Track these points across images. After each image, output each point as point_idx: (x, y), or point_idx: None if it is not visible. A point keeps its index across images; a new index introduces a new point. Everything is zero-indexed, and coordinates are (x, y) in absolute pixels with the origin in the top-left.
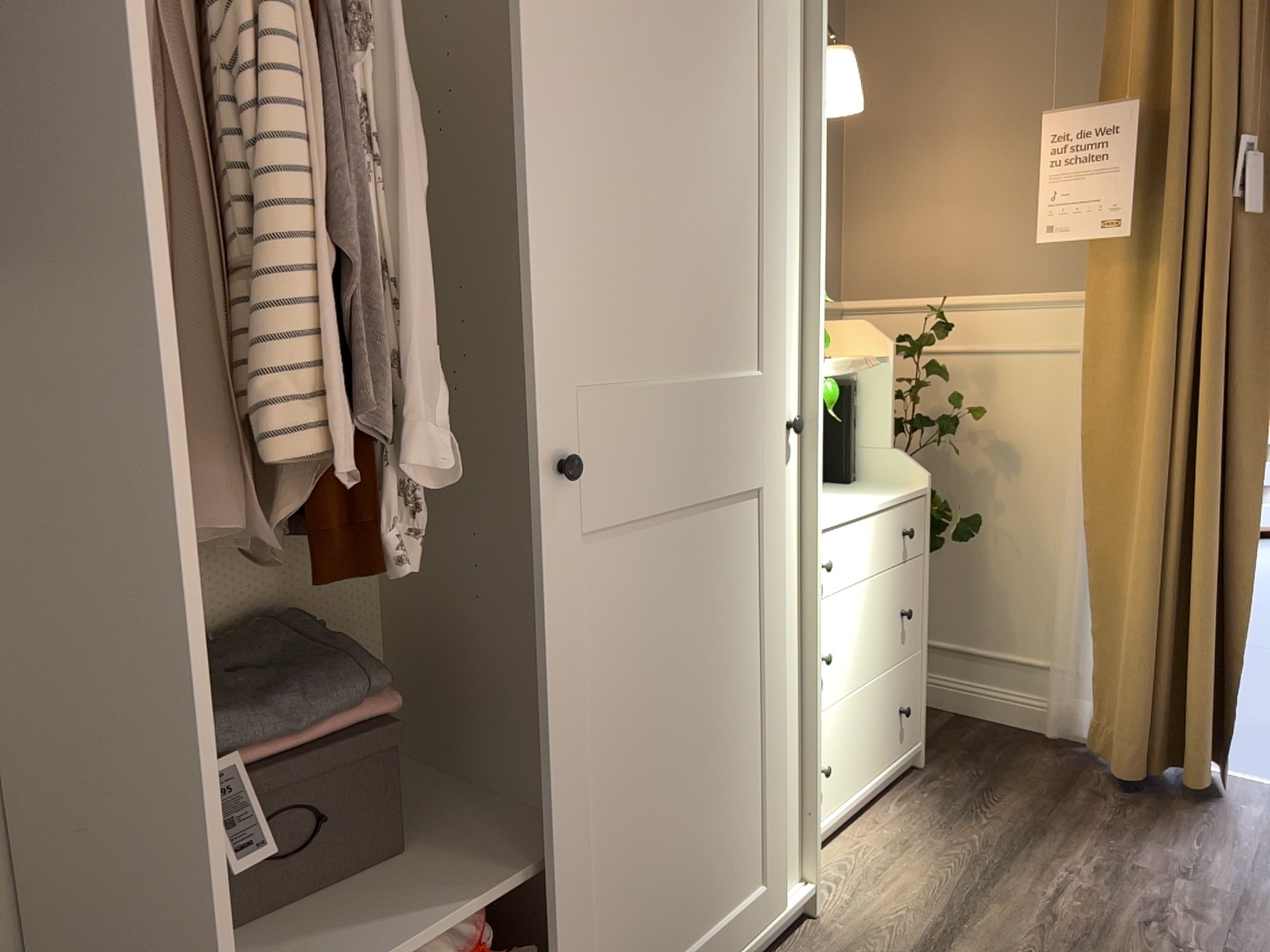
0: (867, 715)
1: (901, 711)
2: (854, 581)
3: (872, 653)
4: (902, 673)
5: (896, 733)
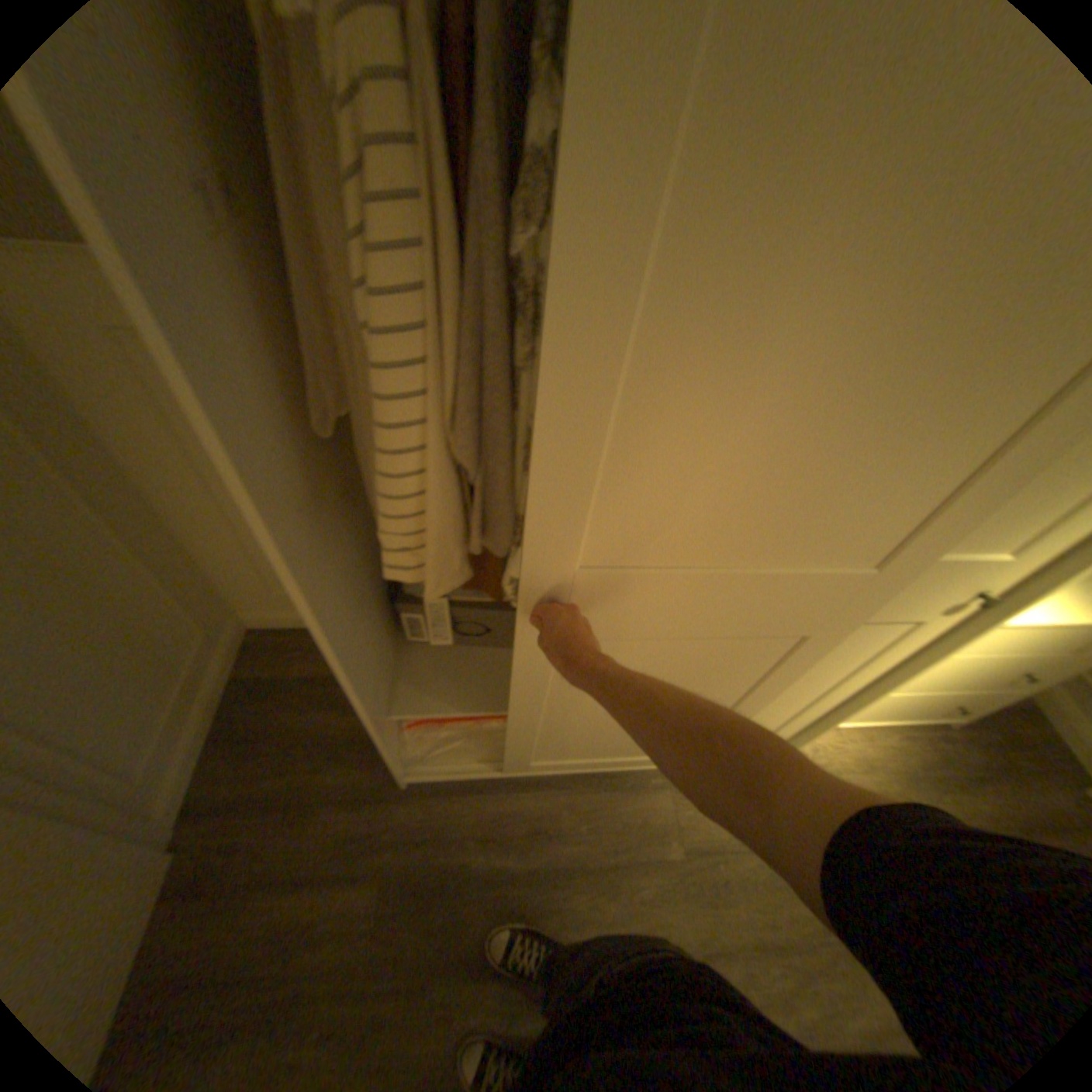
0: (922, 707)
1: (965, 711)
2: (989, 657)
3: (966, 687)
4: (989, 699)
5: (946, 717)
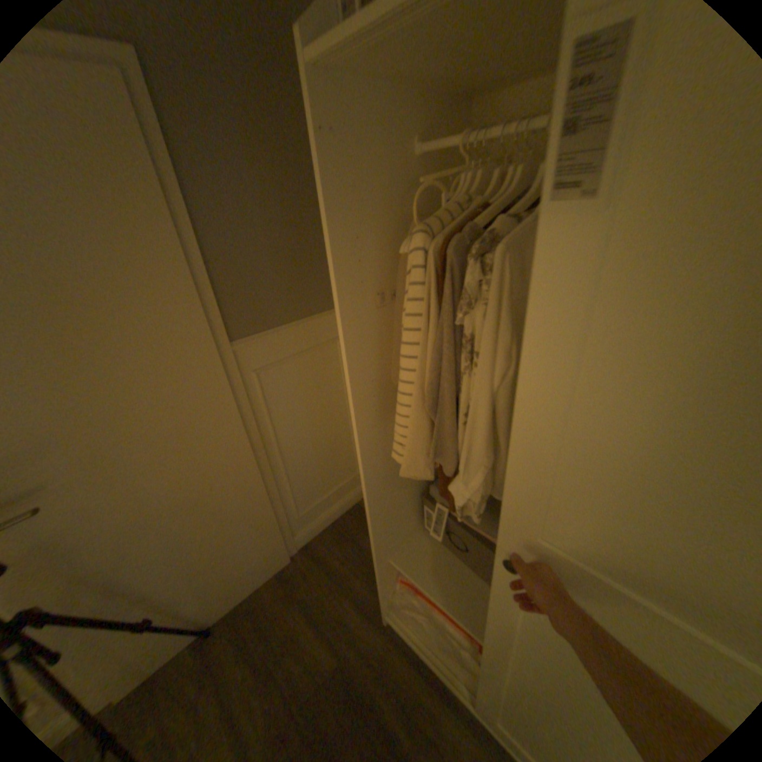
0: None
1: None
2: None
3: None
4: None
5: None
